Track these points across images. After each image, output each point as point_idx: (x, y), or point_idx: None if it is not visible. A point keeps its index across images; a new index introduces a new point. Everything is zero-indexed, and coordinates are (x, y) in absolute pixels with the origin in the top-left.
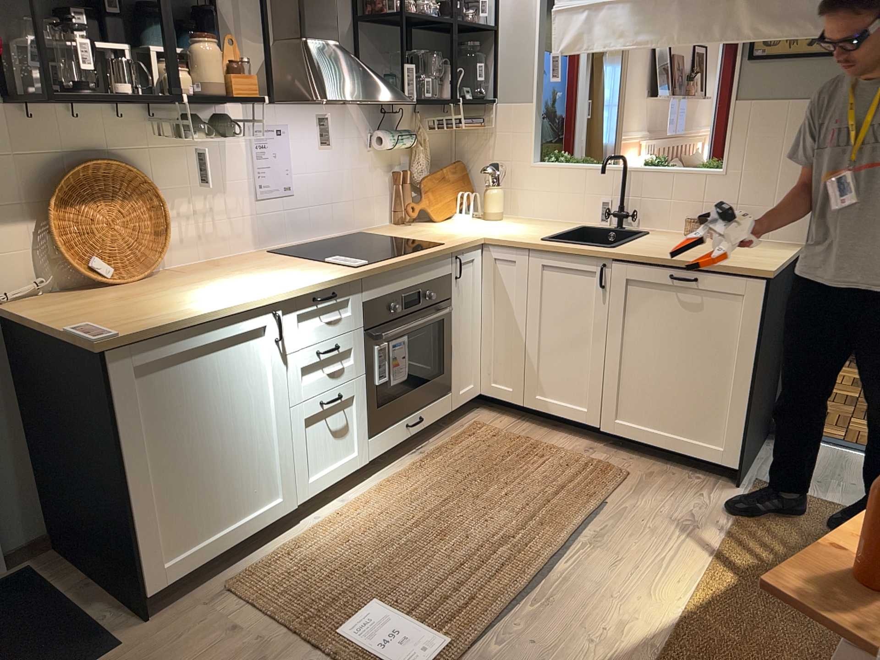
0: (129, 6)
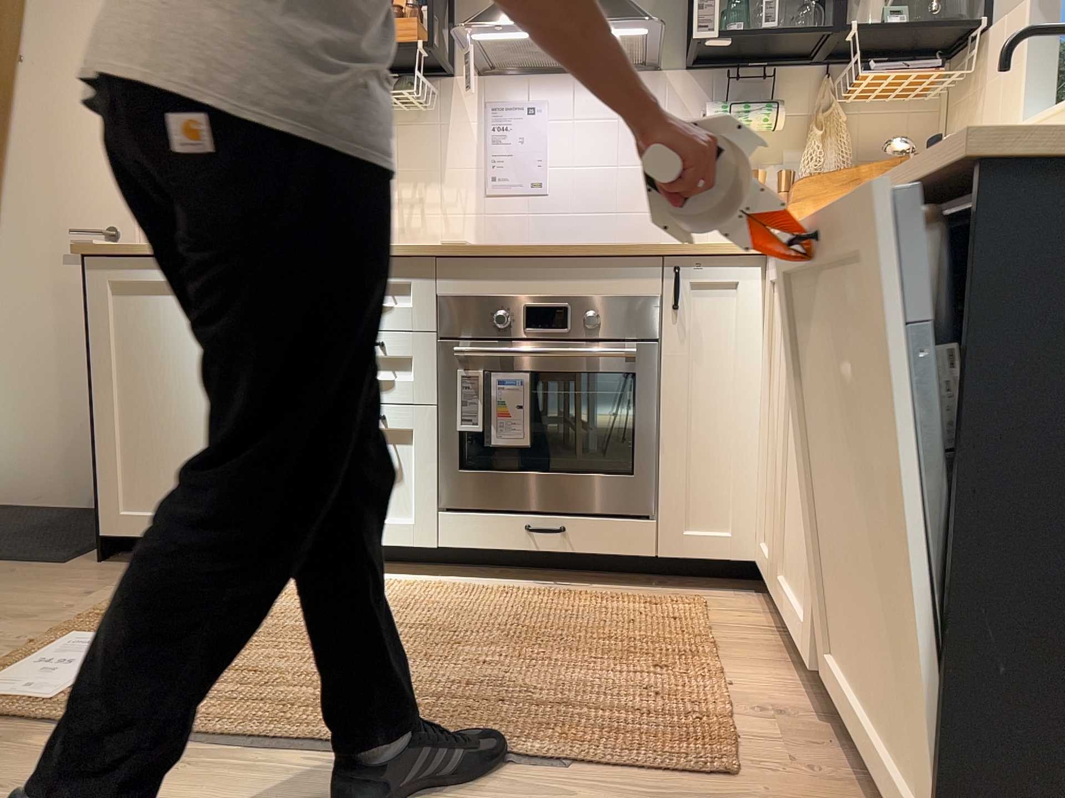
0: None
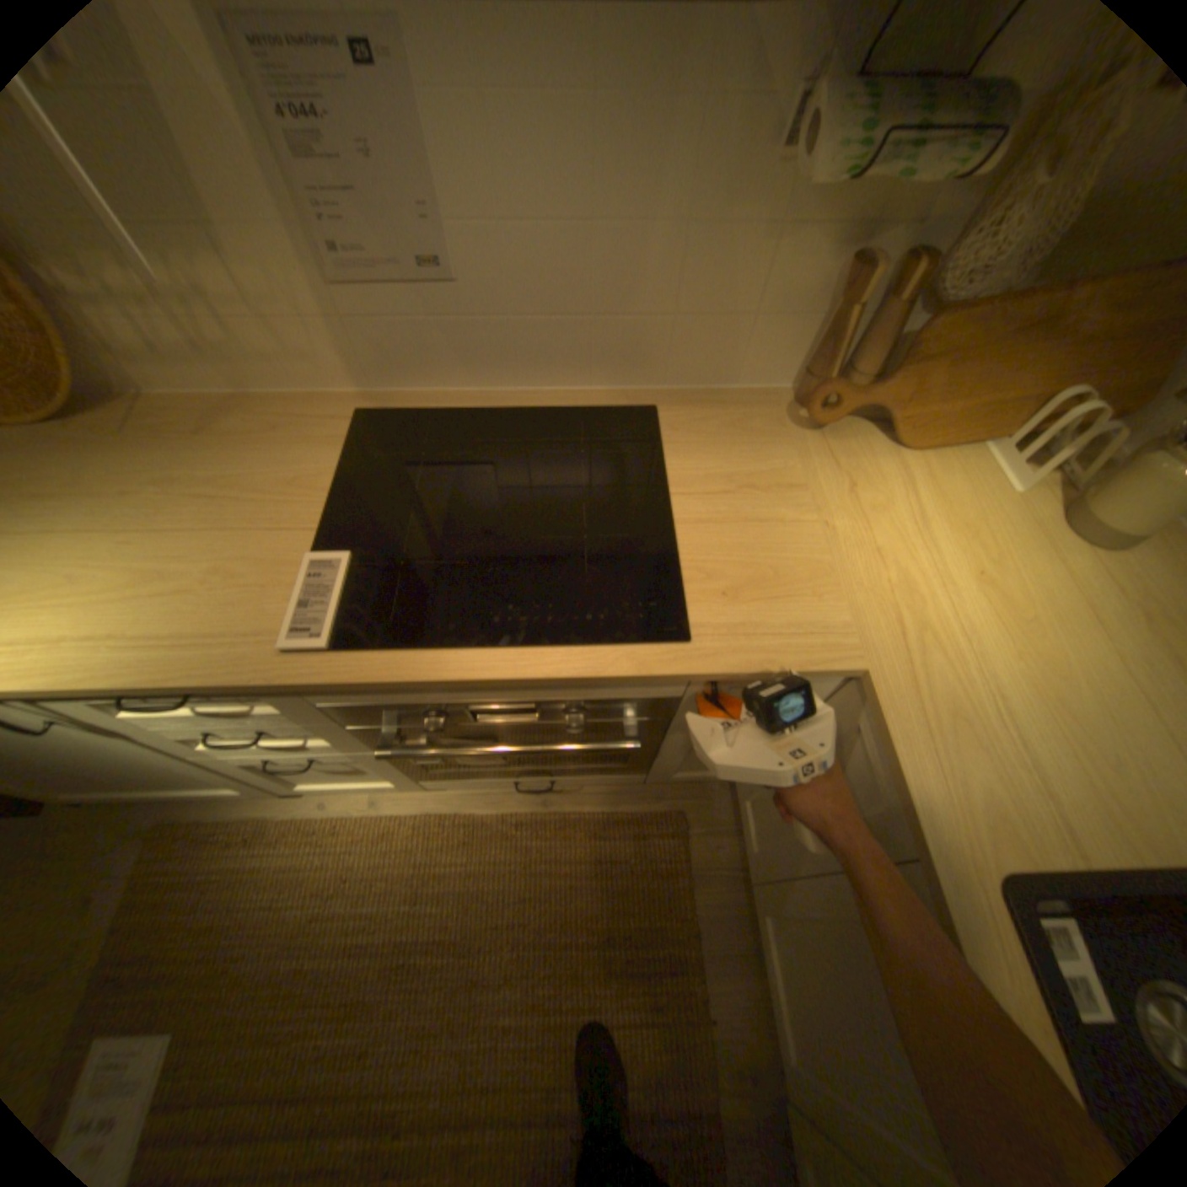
0: None
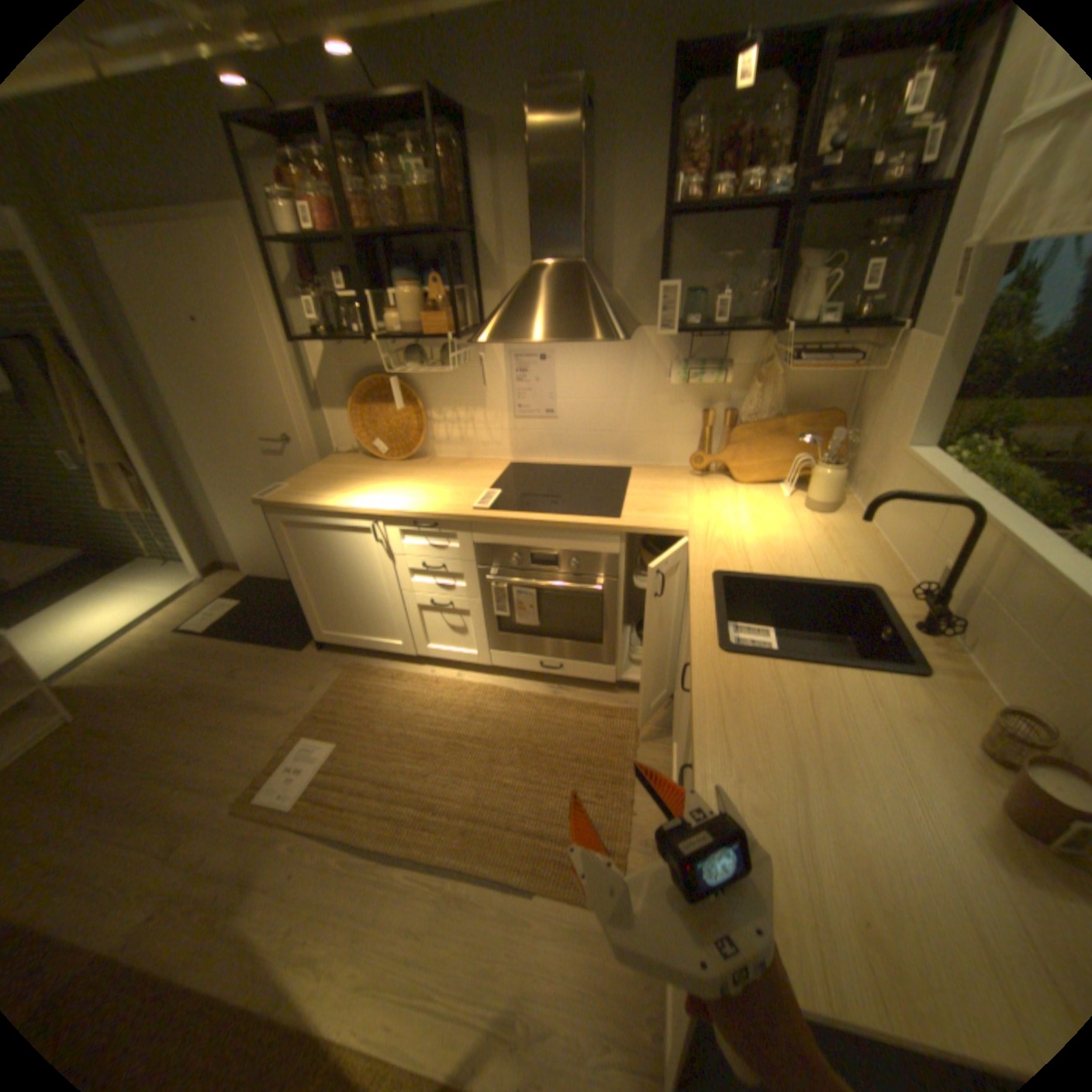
0: (402, 252)
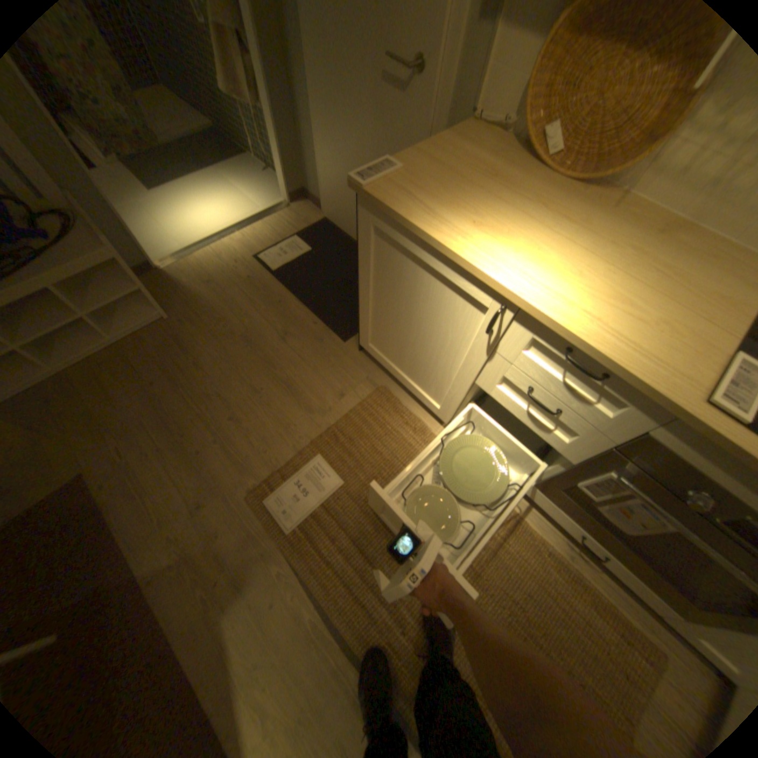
0: None
